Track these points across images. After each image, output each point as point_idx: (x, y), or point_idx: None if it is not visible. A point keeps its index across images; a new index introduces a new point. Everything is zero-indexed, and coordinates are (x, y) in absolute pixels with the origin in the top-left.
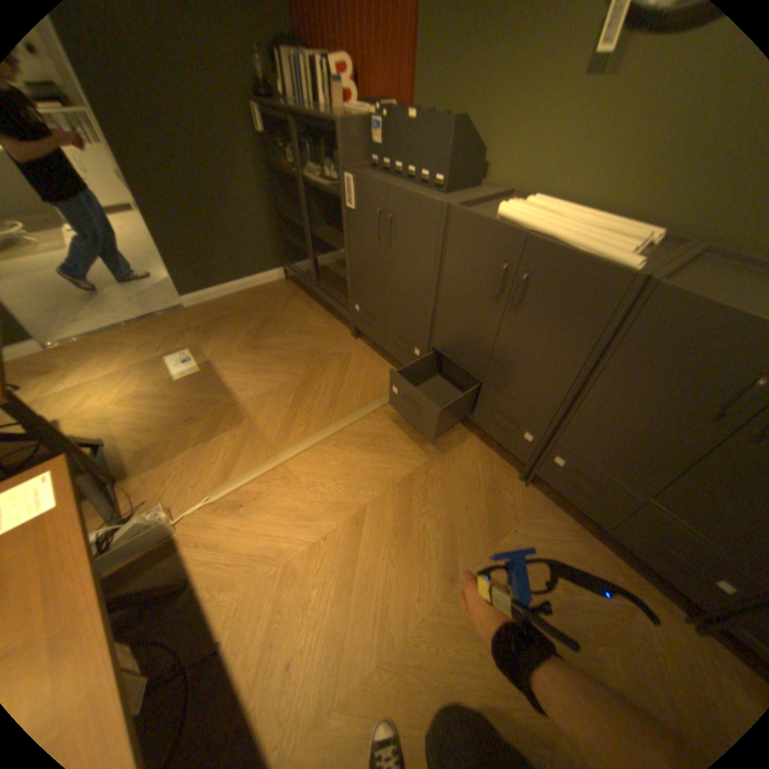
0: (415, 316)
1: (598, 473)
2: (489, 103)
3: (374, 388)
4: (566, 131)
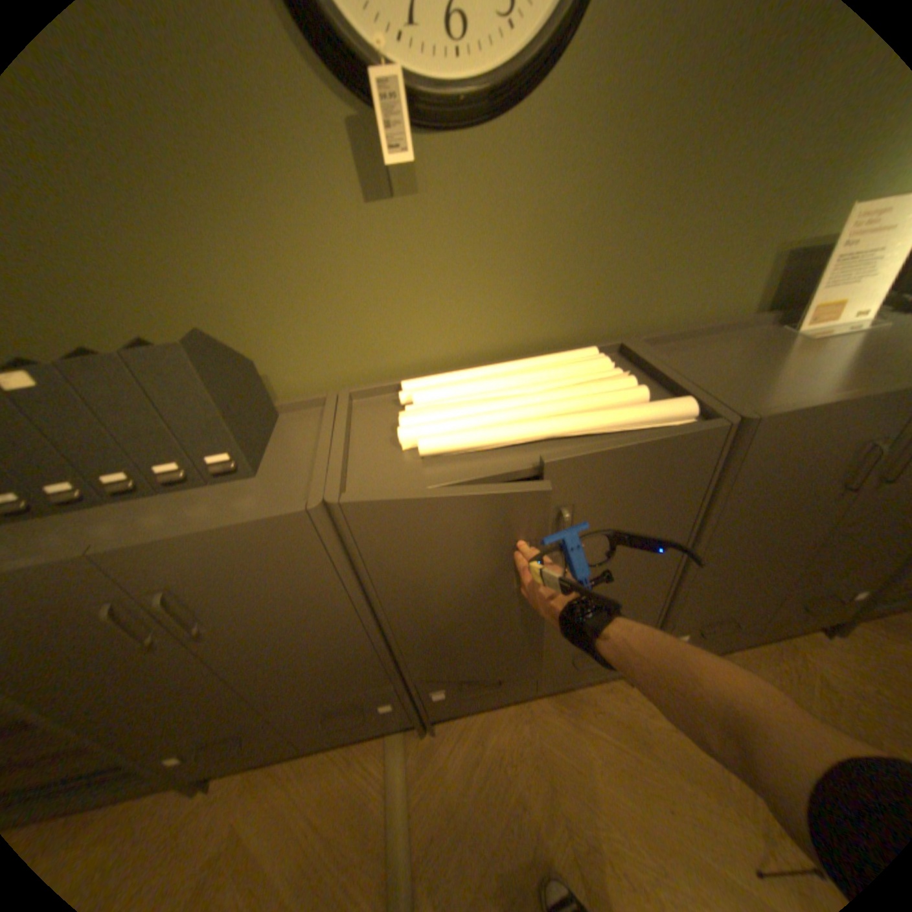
0: (349, 676)
1: (731, 615)
2: (191, 287)
3: (354, 832)
4: (380, 284)
